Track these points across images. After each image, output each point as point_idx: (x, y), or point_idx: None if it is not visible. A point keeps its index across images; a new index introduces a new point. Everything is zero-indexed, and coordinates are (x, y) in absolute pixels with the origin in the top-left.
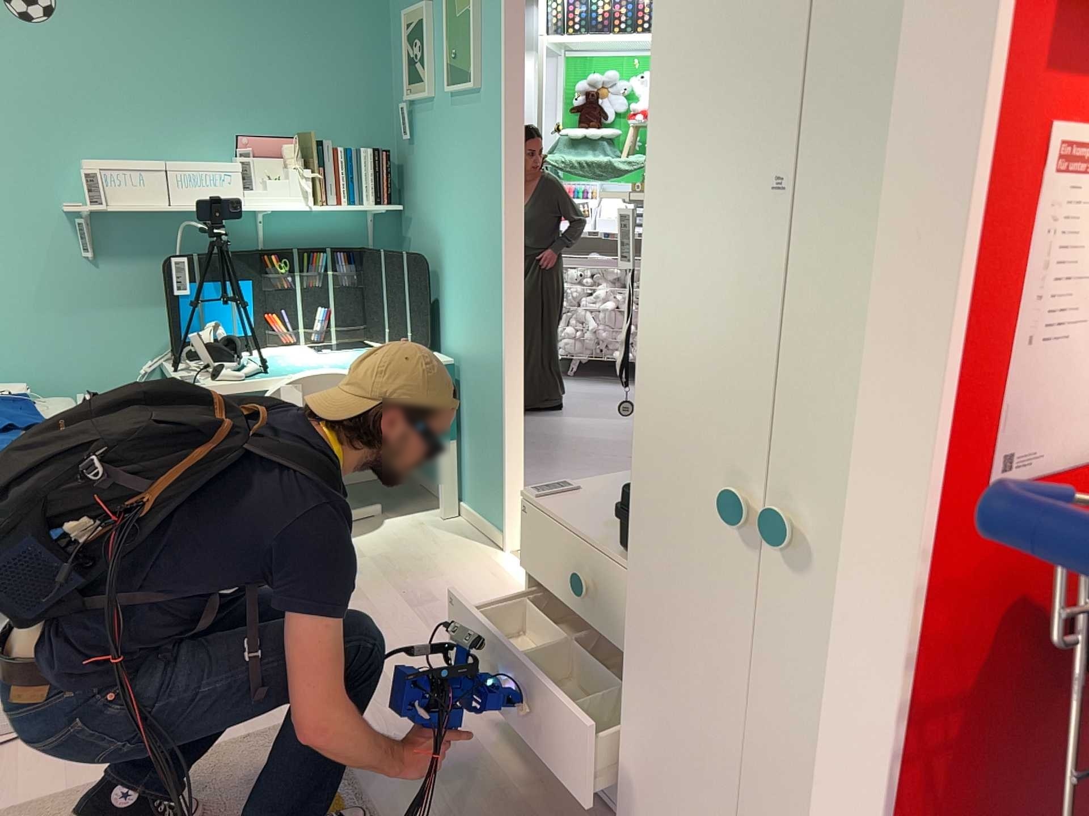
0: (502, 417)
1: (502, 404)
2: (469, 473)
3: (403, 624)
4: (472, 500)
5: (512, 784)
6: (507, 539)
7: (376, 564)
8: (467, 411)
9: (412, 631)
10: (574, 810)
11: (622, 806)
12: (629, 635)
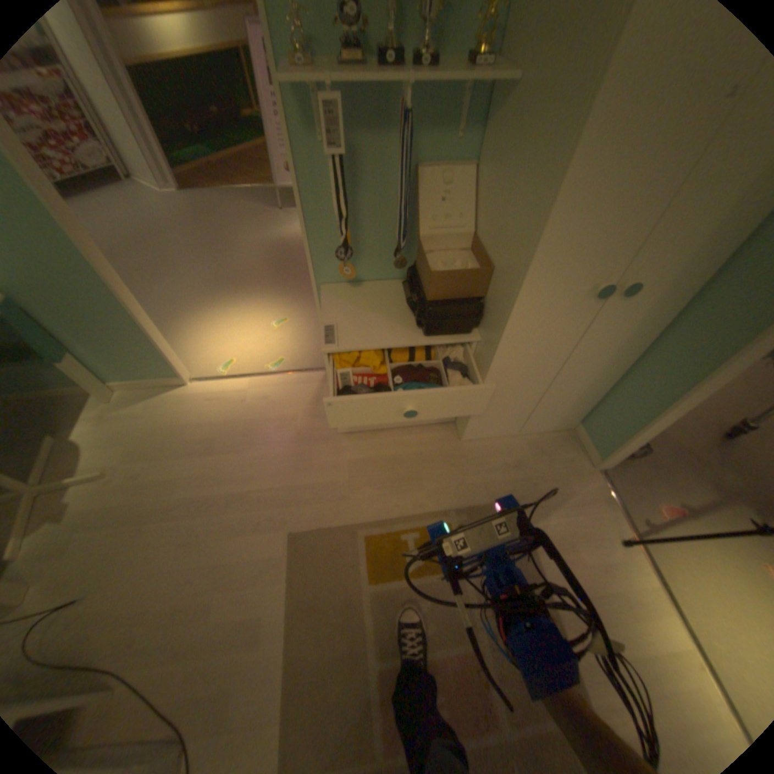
0: (125, 313)
1: (118, 304)
2: (102, 363)
3: (225, 464)
4: (120, 376)
5: (389, 454)
6: (183, 377)
7: (134, 461)
8: (63, 326)
9: (236, 461)
10: (414, 437)
11: (471, 419)
12: (492, 368)
